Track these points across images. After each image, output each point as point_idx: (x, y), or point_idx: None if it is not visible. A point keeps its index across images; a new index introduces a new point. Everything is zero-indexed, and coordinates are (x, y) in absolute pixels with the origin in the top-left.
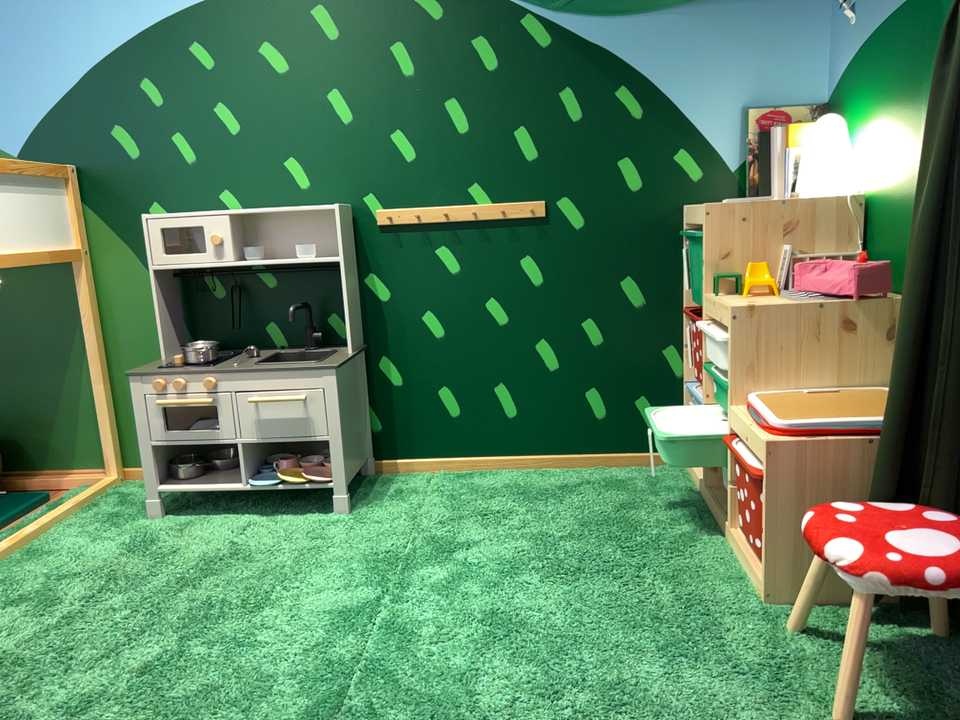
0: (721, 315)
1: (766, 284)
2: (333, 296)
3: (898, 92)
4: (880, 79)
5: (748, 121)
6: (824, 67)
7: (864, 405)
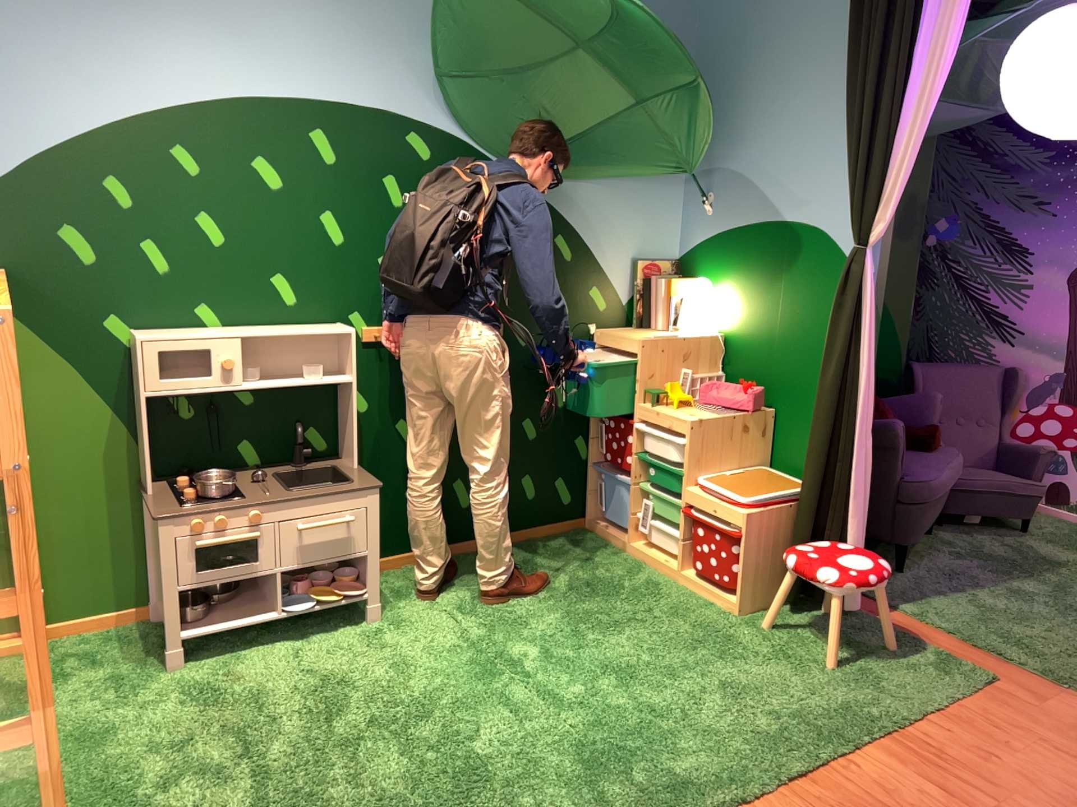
0: (667, 423)
1: (684, 398)
2: (317, 410)
3: (752, 279)
4: (734, 265)
5: (635, 271)
6: (676, 237)
7: (761, 479)
